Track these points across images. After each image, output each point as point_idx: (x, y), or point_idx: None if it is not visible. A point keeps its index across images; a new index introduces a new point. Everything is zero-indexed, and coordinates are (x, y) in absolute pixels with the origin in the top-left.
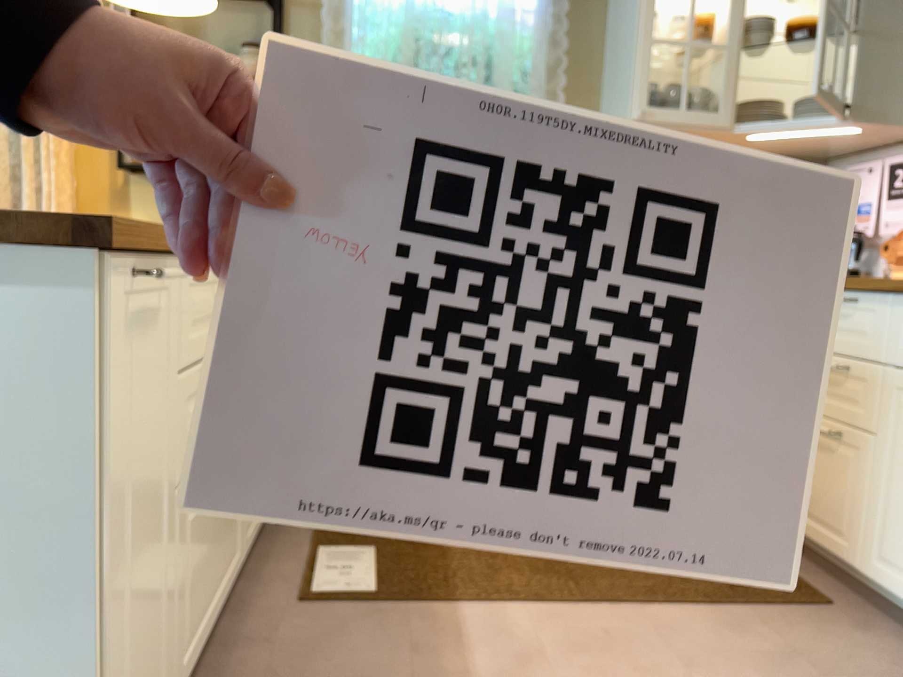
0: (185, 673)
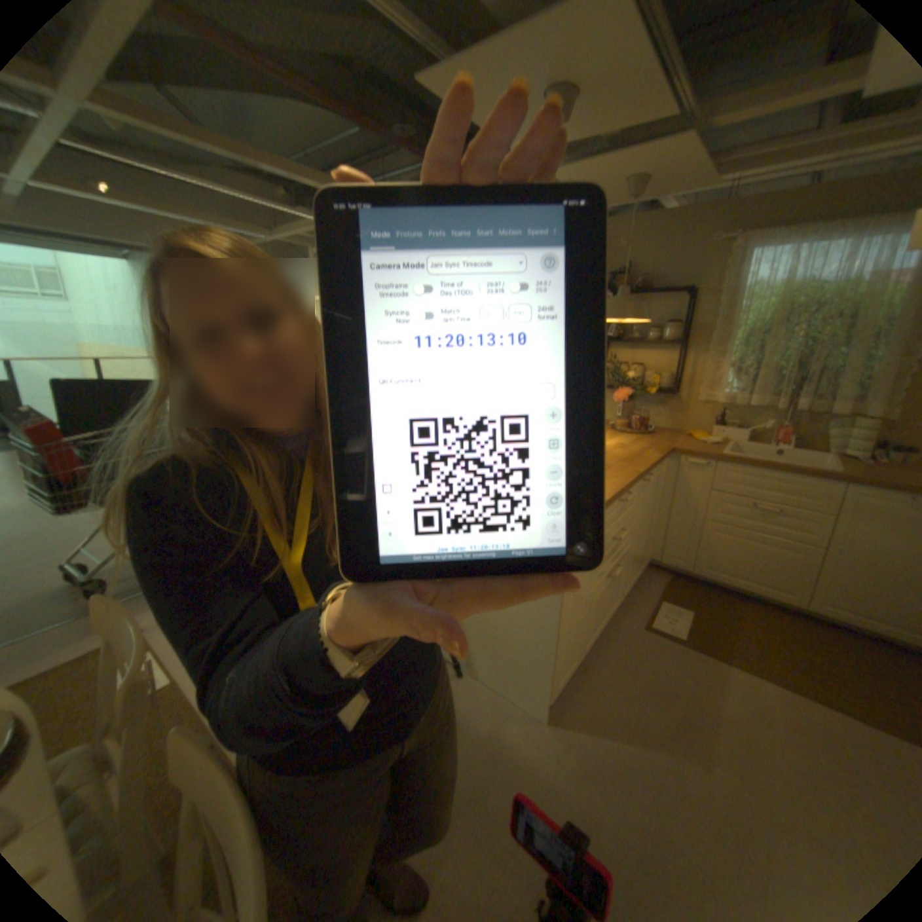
0: (590, 647)
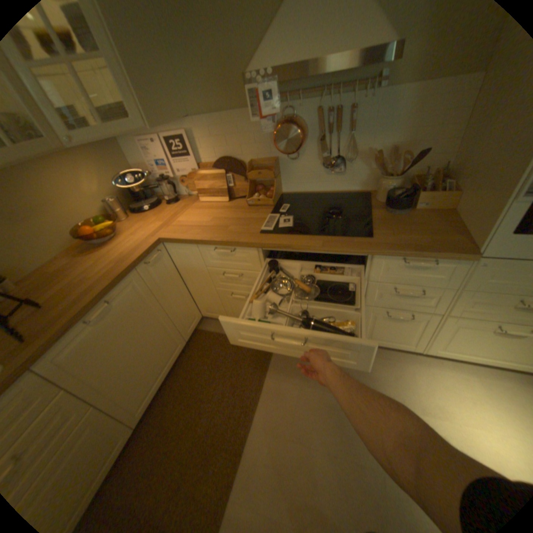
0: None
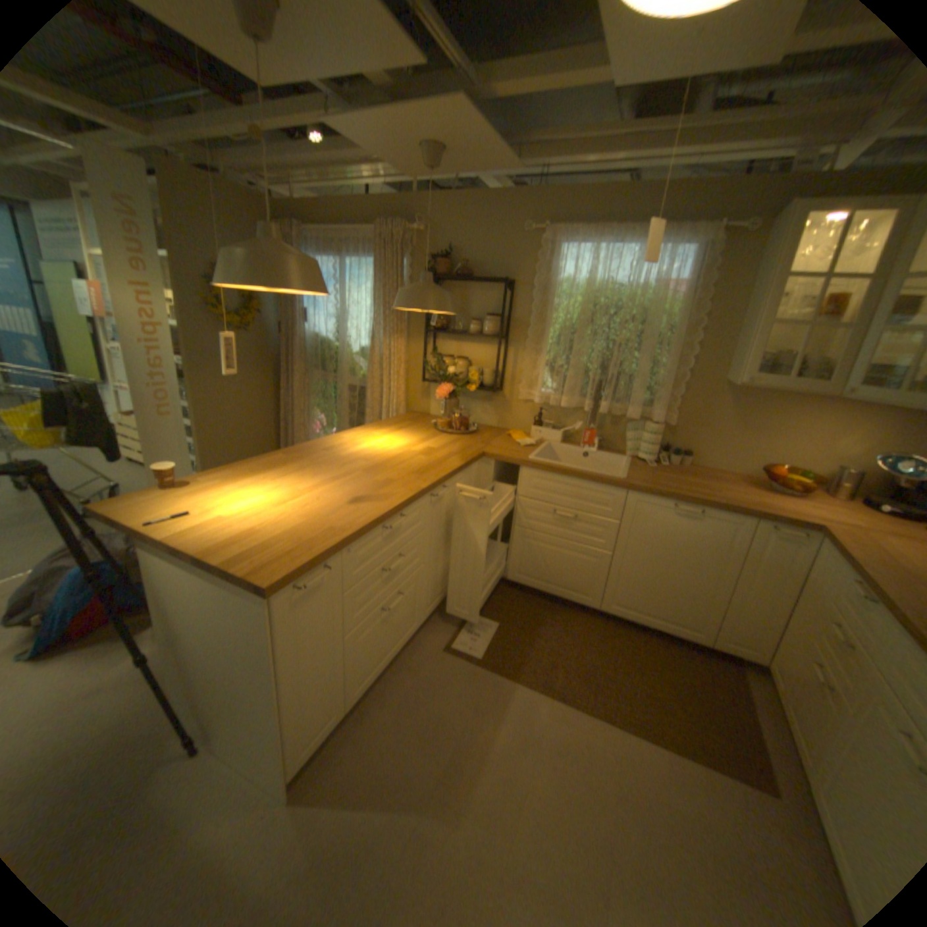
0: (366, 690)
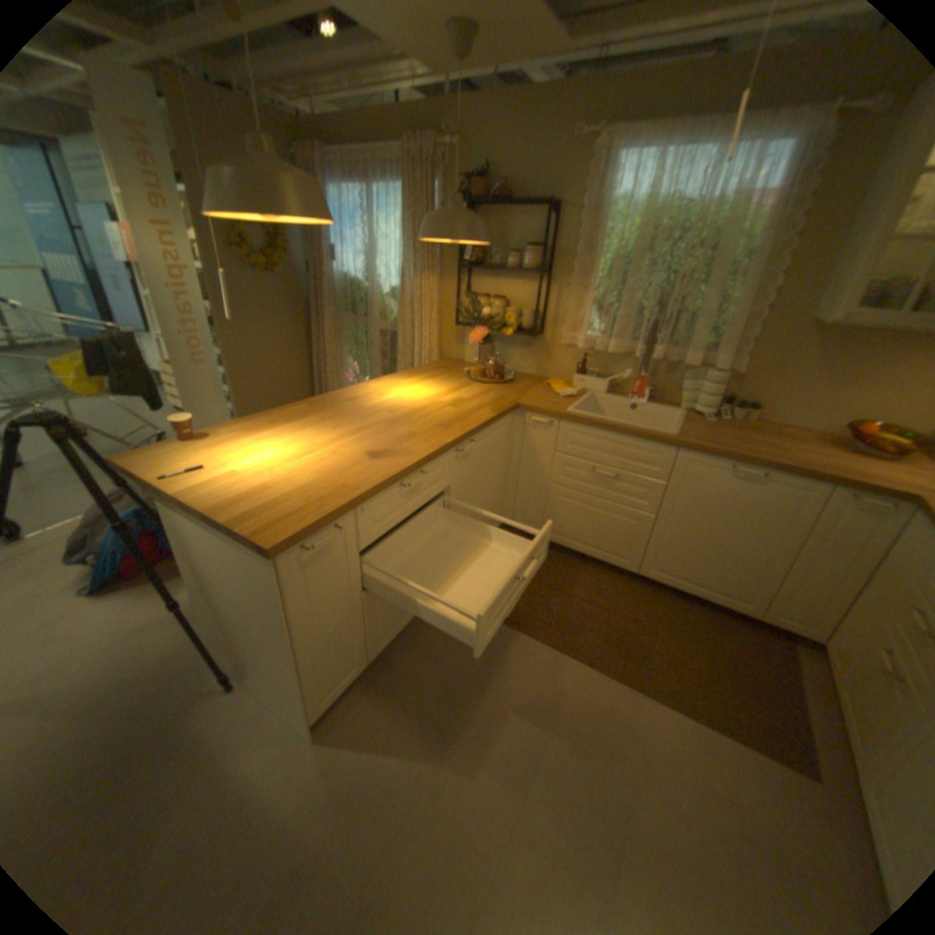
0: (390, 641)
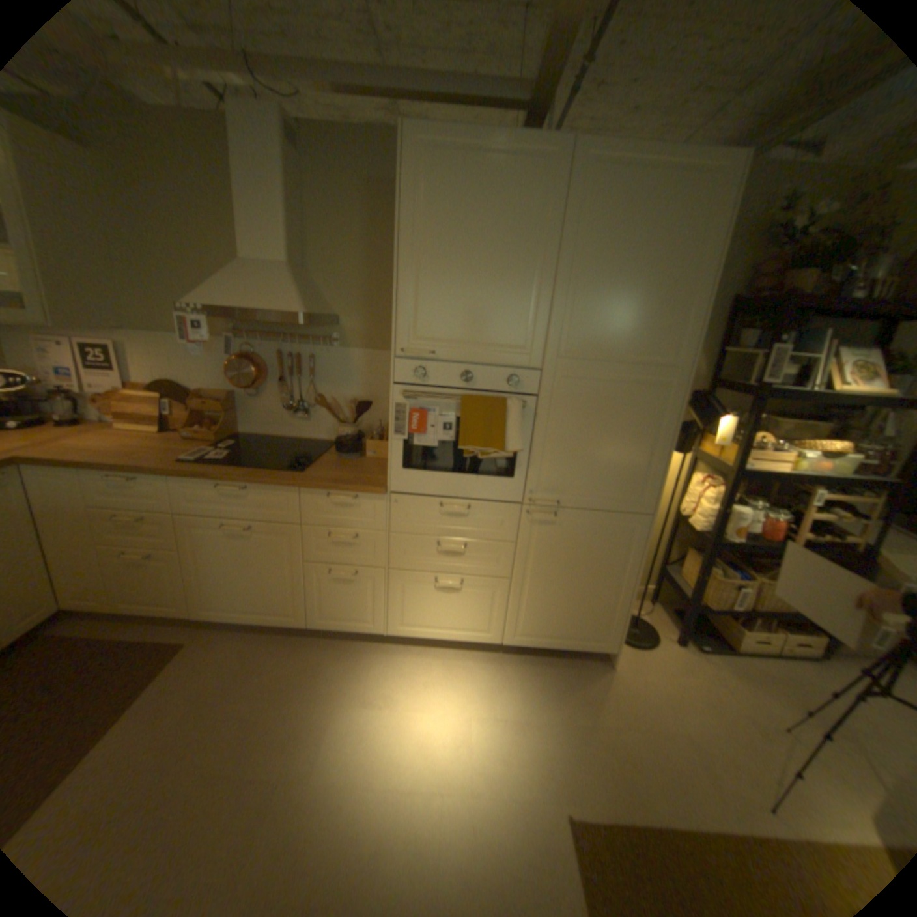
0: None
